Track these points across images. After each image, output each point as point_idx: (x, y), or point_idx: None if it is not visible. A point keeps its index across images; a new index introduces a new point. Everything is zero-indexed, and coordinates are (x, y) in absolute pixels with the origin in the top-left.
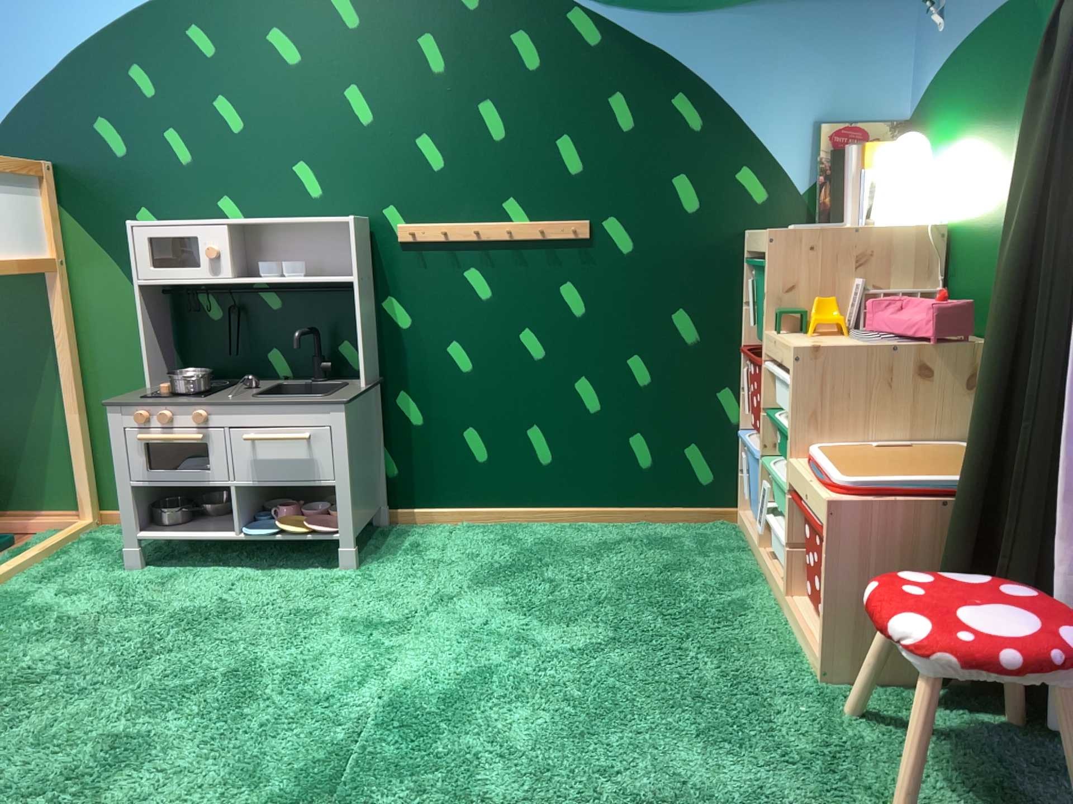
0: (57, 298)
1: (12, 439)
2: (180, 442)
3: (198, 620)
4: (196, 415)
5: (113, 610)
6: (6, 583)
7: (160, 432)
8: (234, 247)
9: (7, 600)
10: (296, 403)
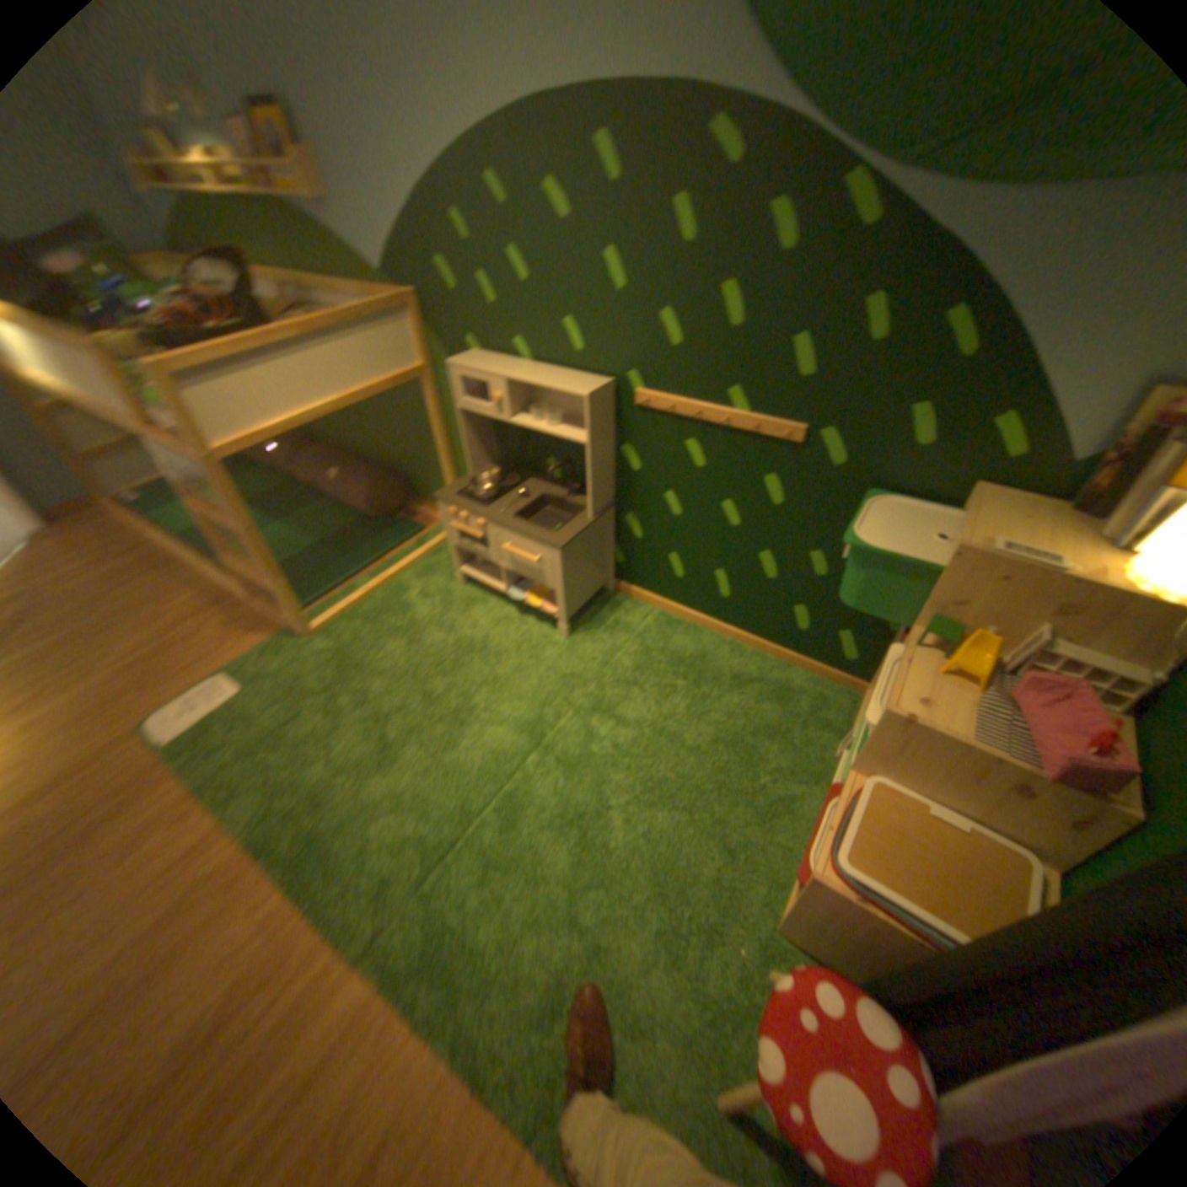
0: (425, 391)
1: (420, 464)
2: (469, 534)
3: (466, 647)
4: (476, 519)
5: (434, 618)
6: (399, 572)
7: (460, 521)
8: (507, 395)
9: (395, 587)
10: (529, 535)
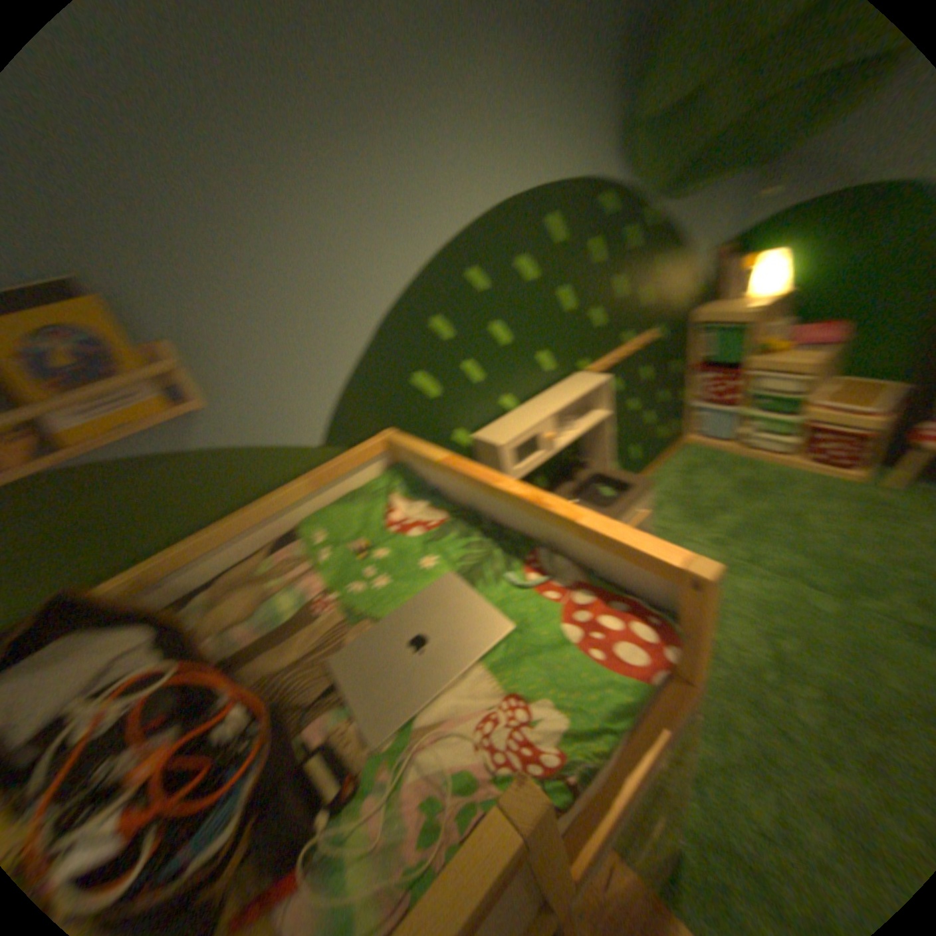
0: None
1: None
2: None
3: None
4: None
5: None
6: None
7: None
8: (556, 427)
9: None
10: (637, 499)
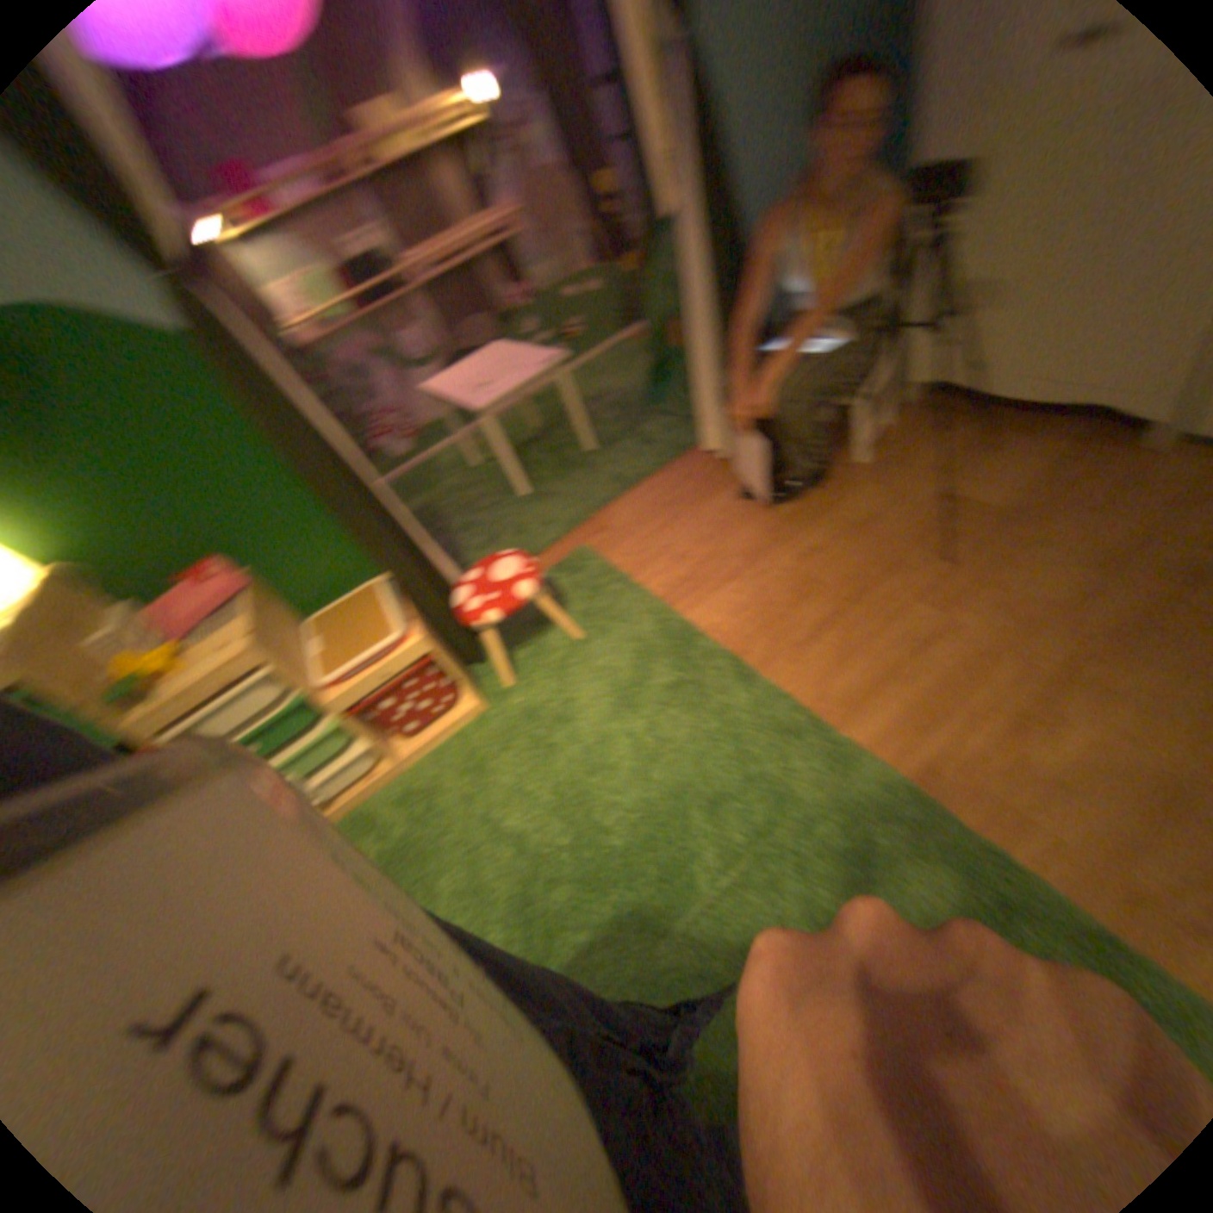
0: None
1: None
2: None
3: None
4: None
5: None
6: None
7: None
8: None
9: None
10: None
